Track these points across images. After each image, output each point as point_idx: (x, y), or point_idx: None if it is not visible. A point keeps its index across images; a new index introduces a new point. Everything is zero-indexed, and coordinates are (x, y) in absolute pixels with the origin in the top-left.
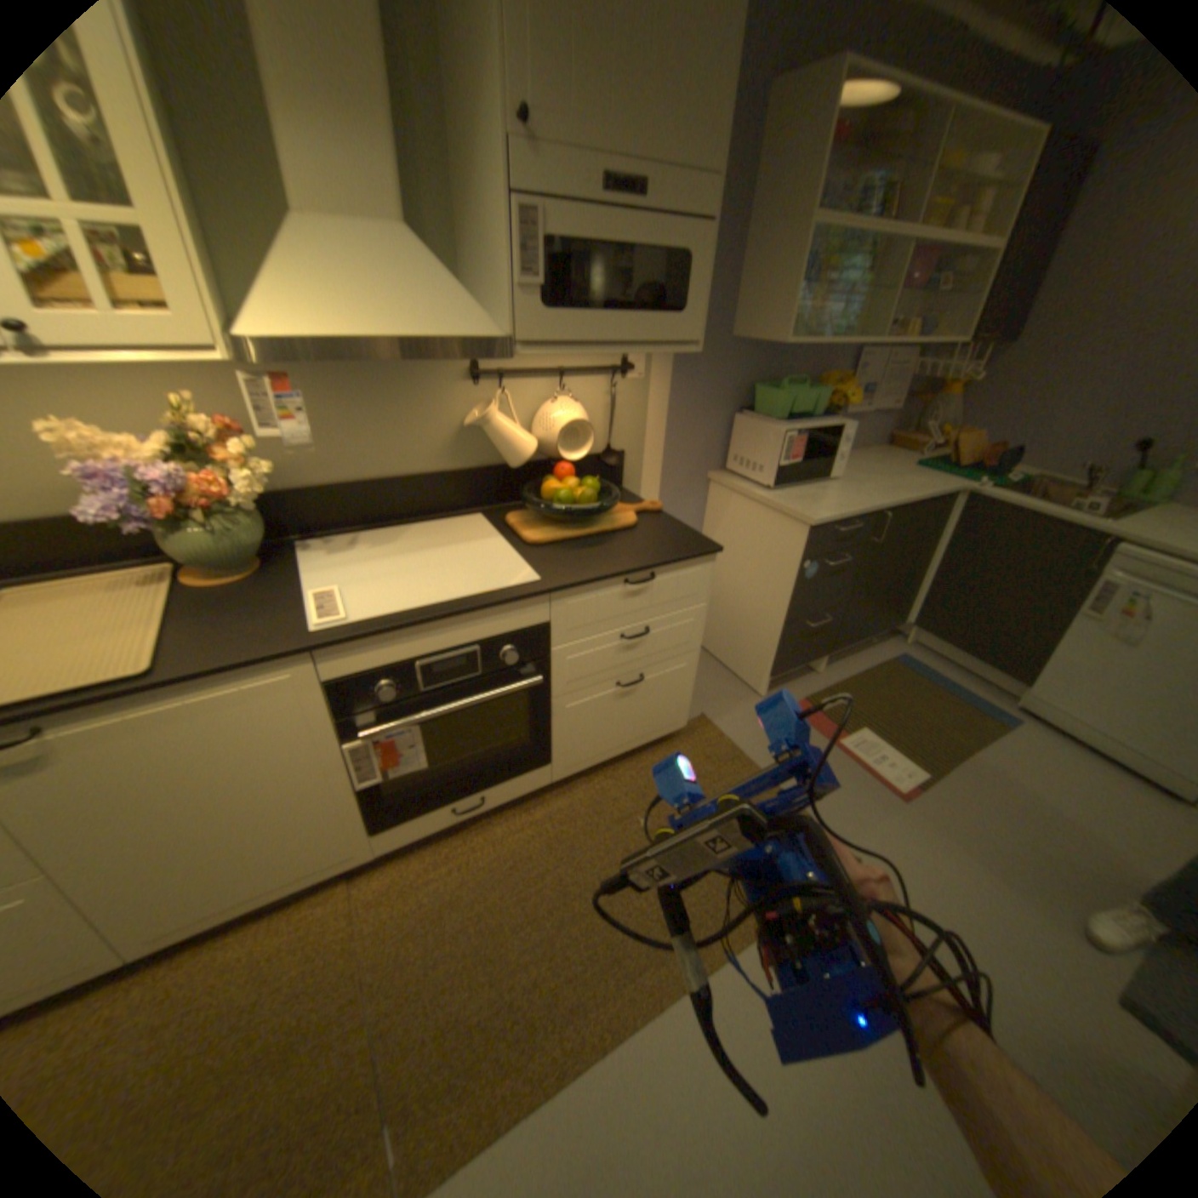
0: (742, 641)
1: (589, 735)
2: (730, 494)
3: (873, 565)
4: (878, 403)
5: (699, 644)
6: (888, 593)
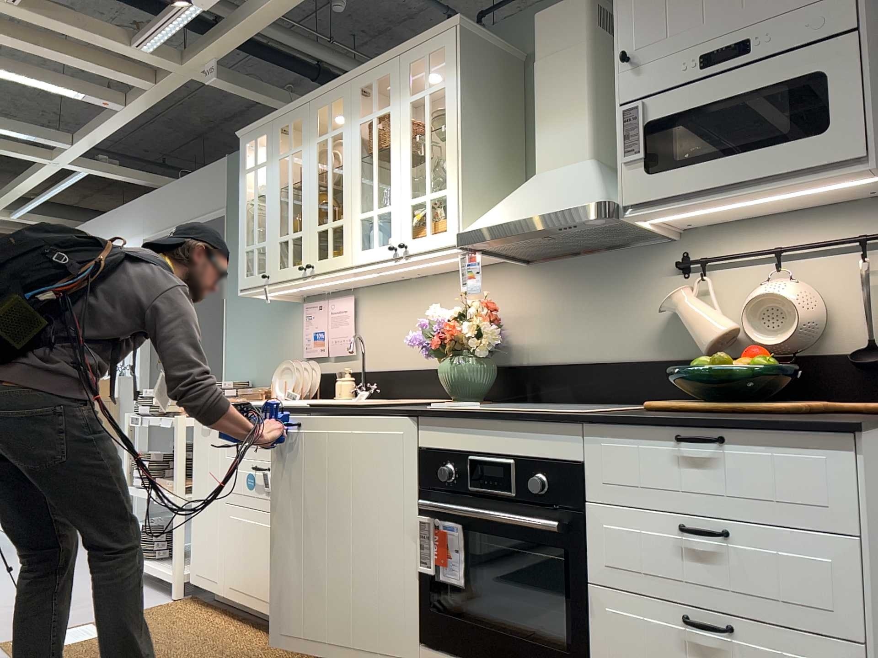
0: None
1: None
2: None
3: None
4: None
5: (870, 630)
6: None
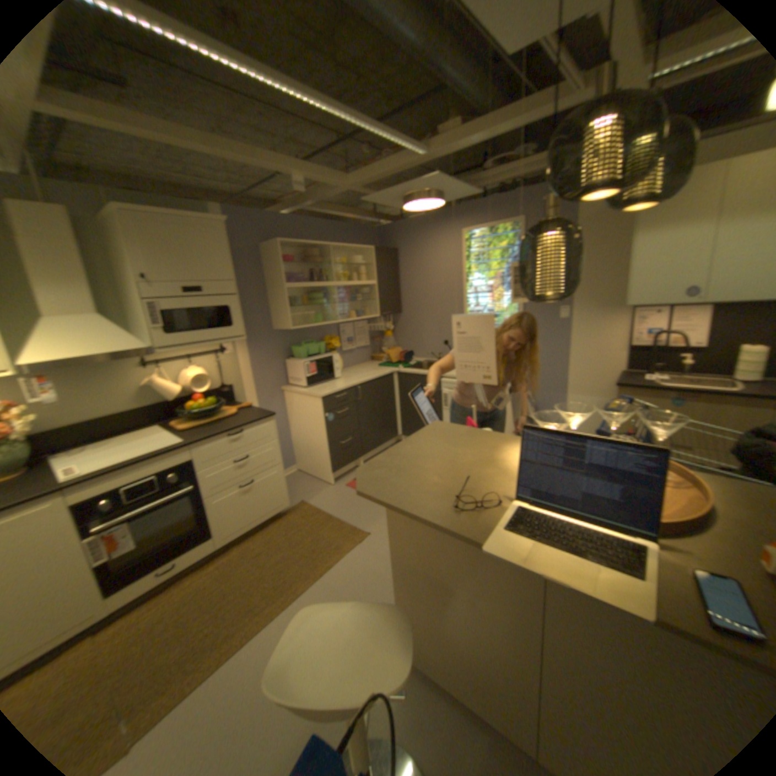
0: (316, 462)
1: (228, 520)
2: (290, 395)
3: (362, 411)
4: (356, 346)
5: (279, 461)
6: (378, 423)
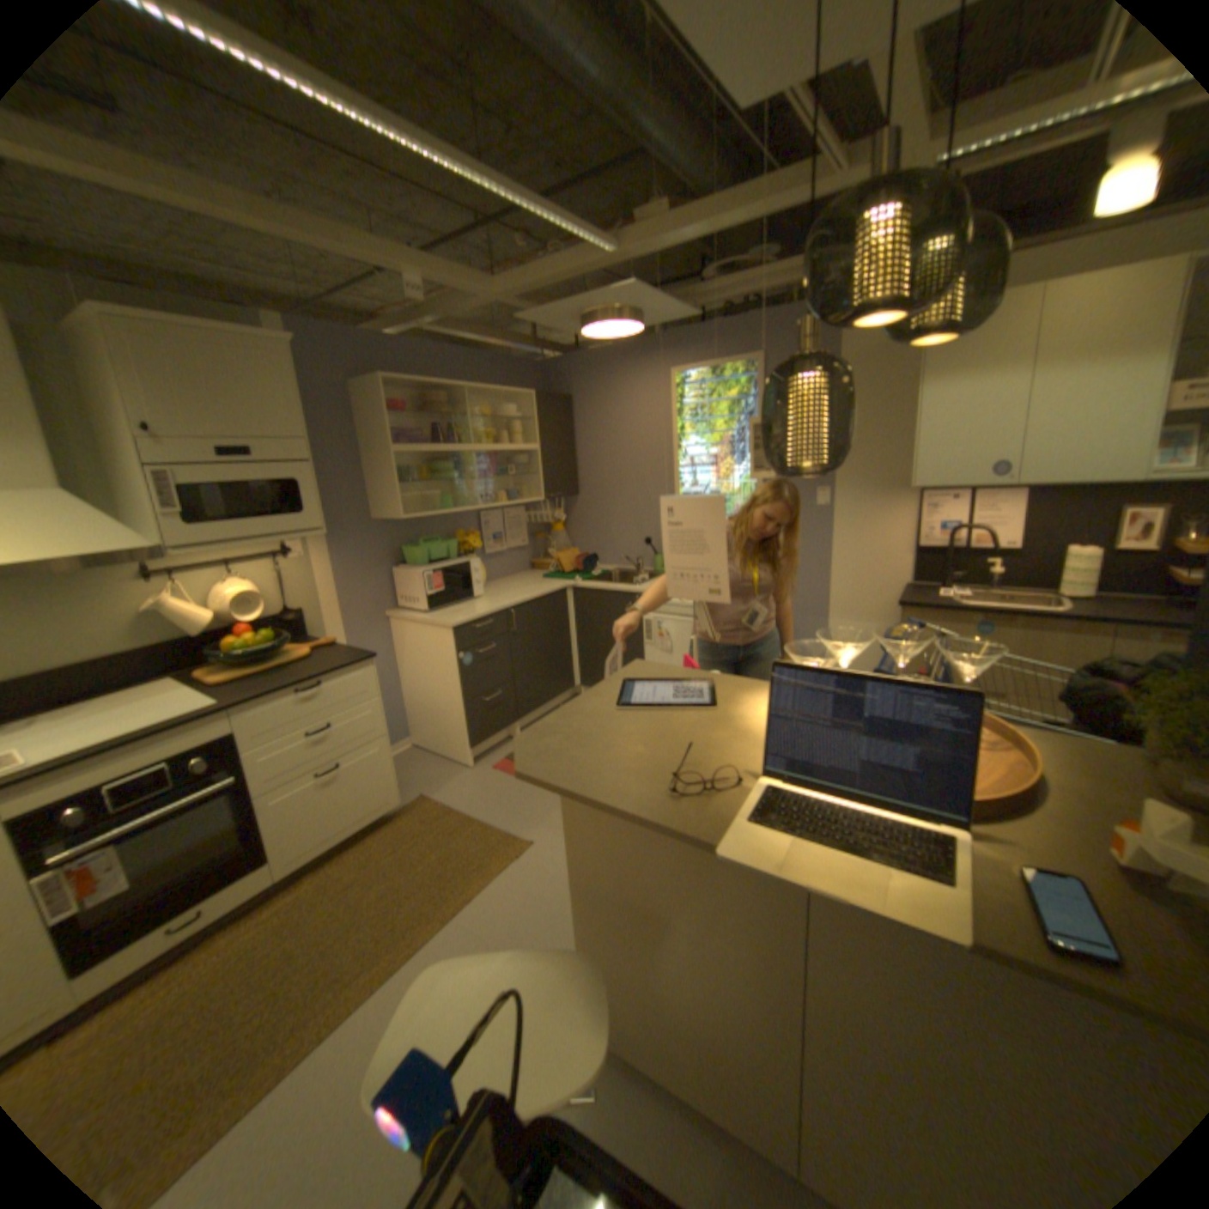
0: (445, 732)
1: (300, 831)
2: (404, 625)
3: (521, 650)
4: (510, 547)
5: (385, 732)
6: (545, 668)
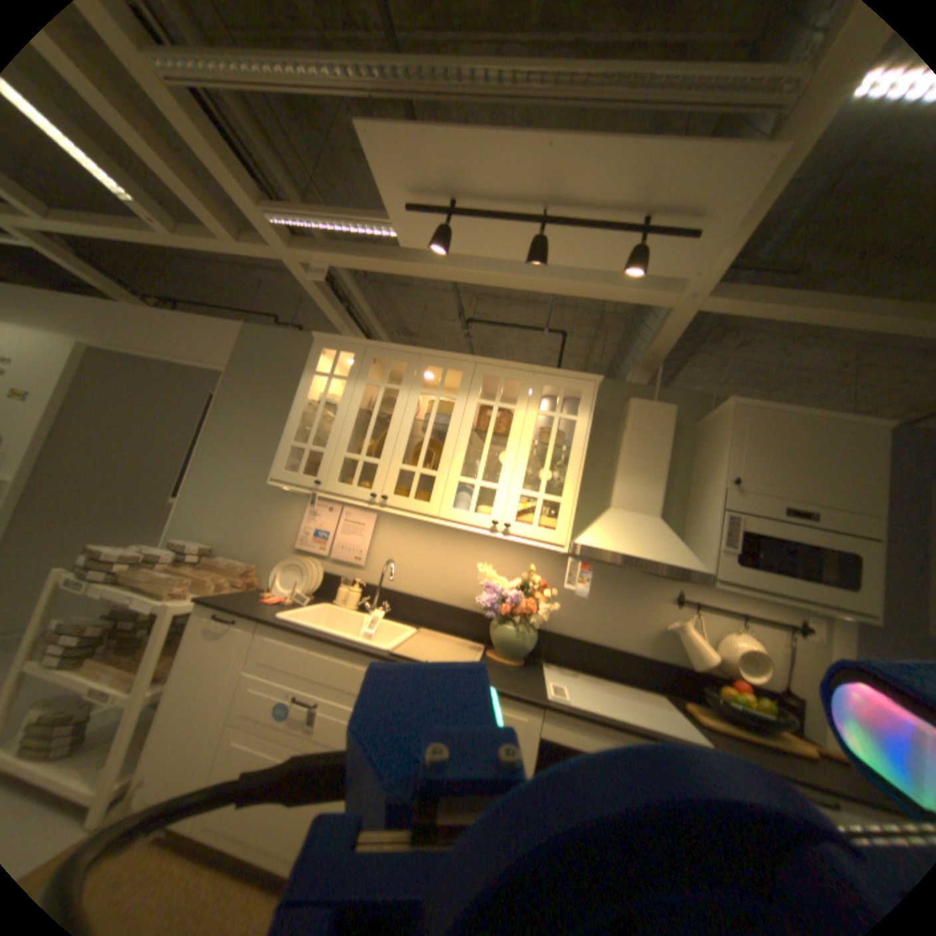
0: None
1: None
2: None
3: None
4: None
5: None
6: None
